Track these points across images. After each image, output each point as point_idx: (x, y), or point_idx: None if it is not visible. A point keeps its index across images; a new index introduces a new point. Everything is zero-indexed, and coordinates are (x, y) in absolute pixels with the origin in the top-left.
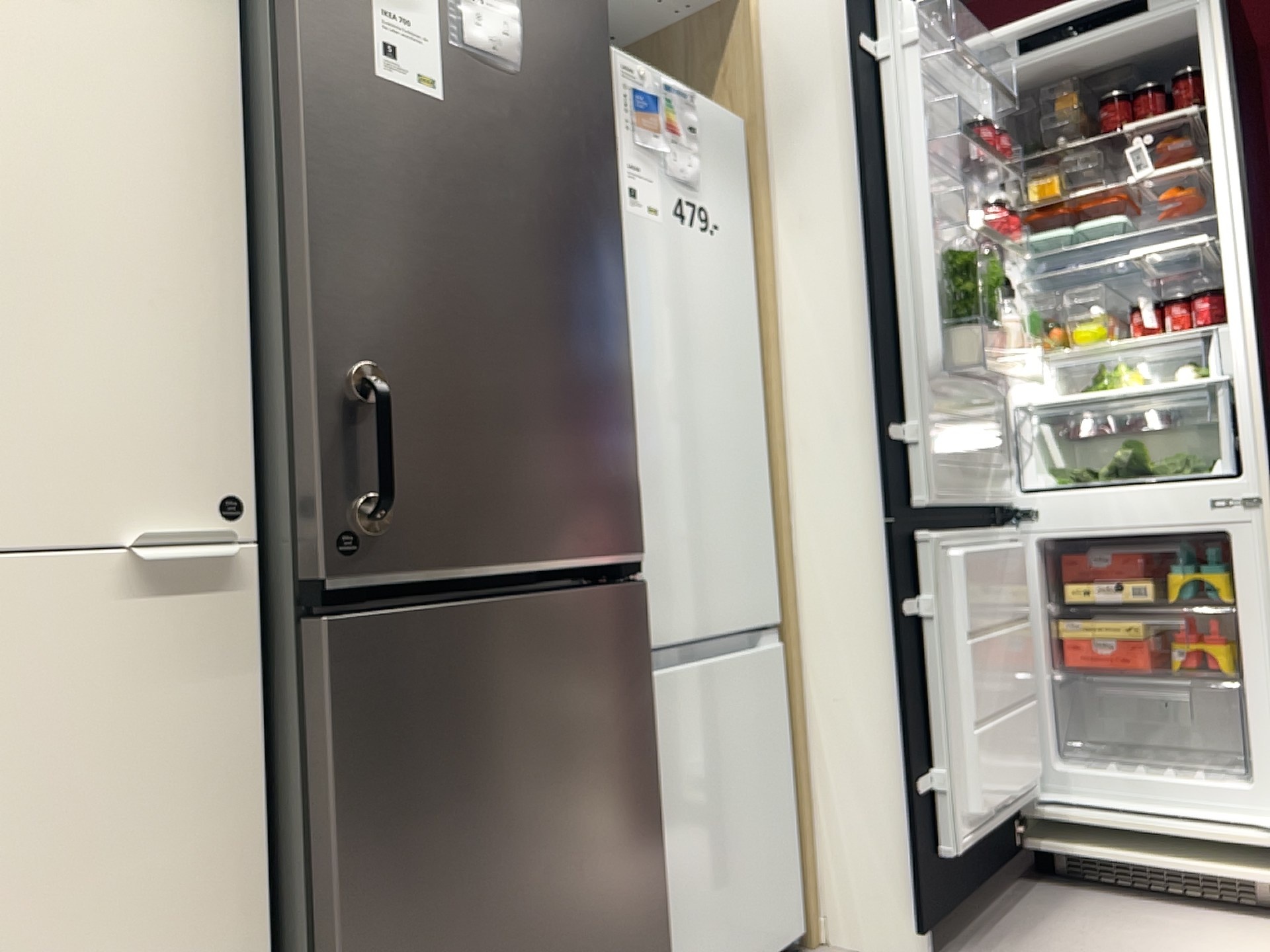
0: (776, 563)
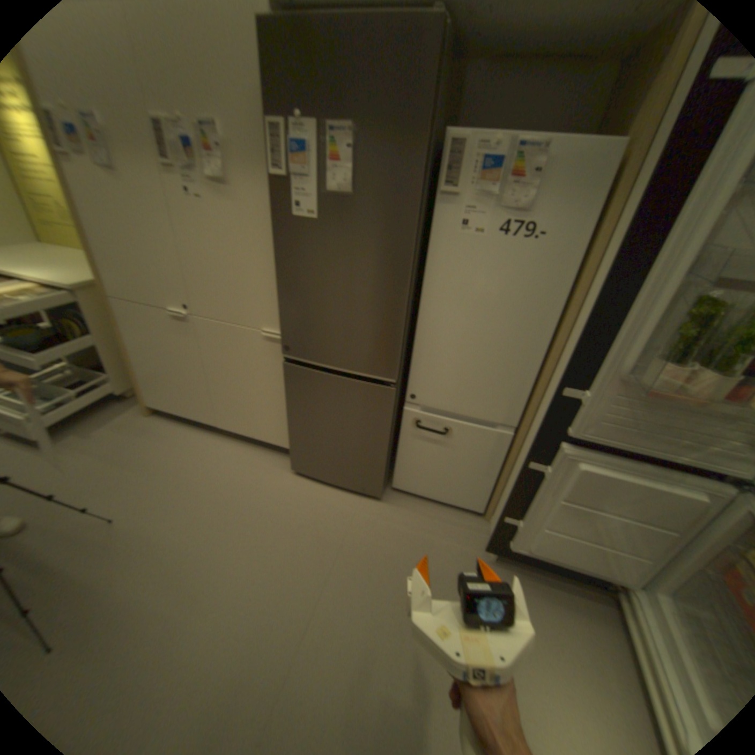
0: (529, 404)
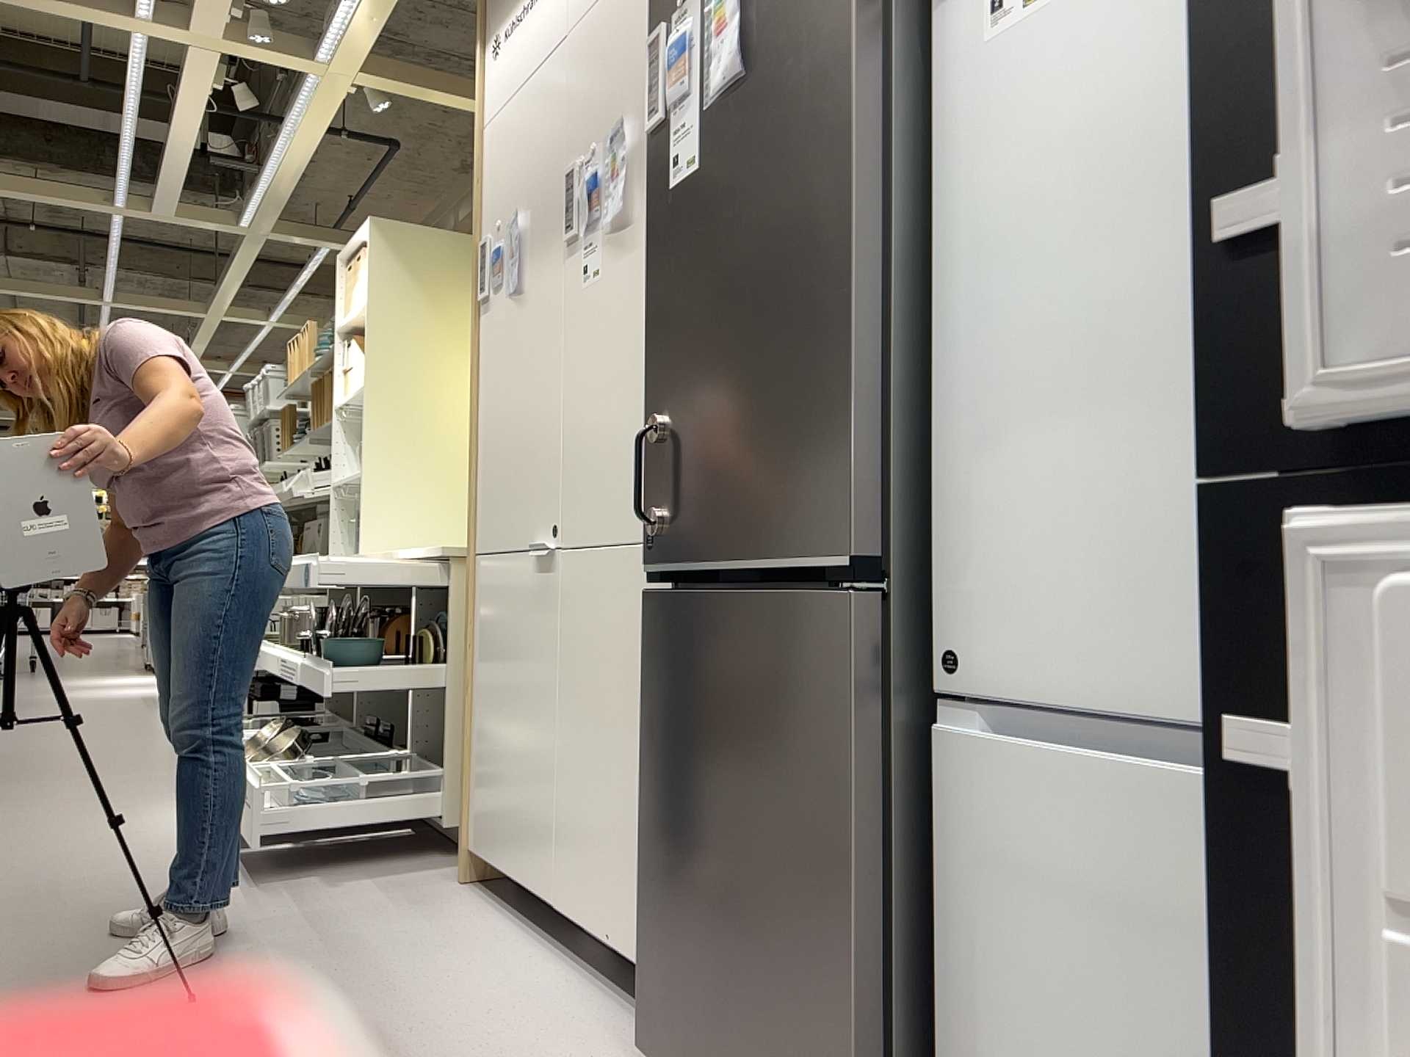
0: None
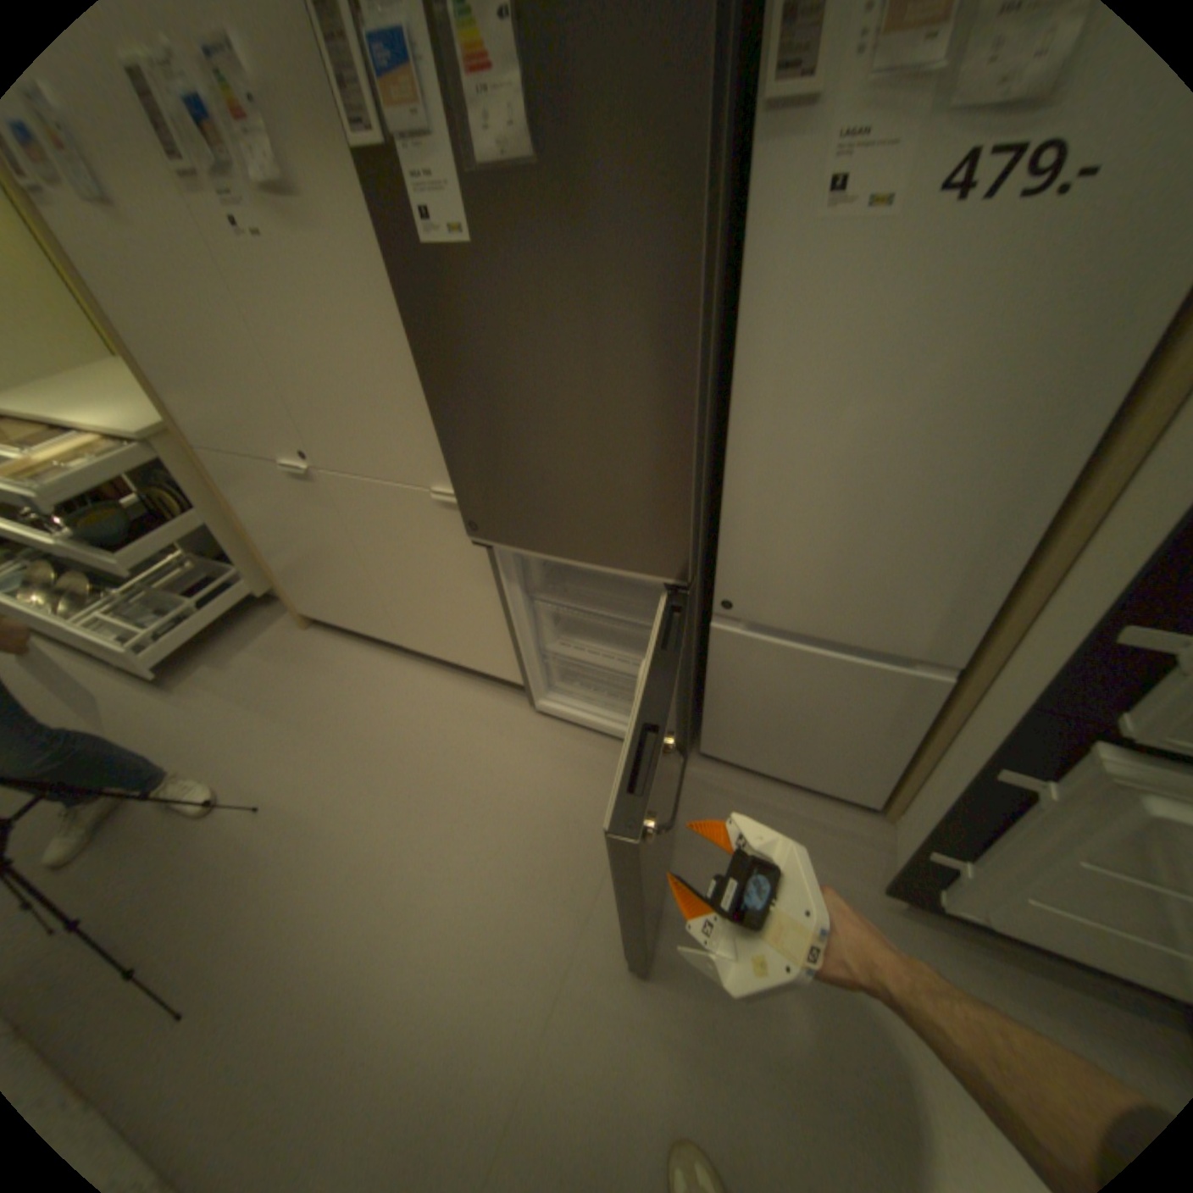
0: (1002, 621)
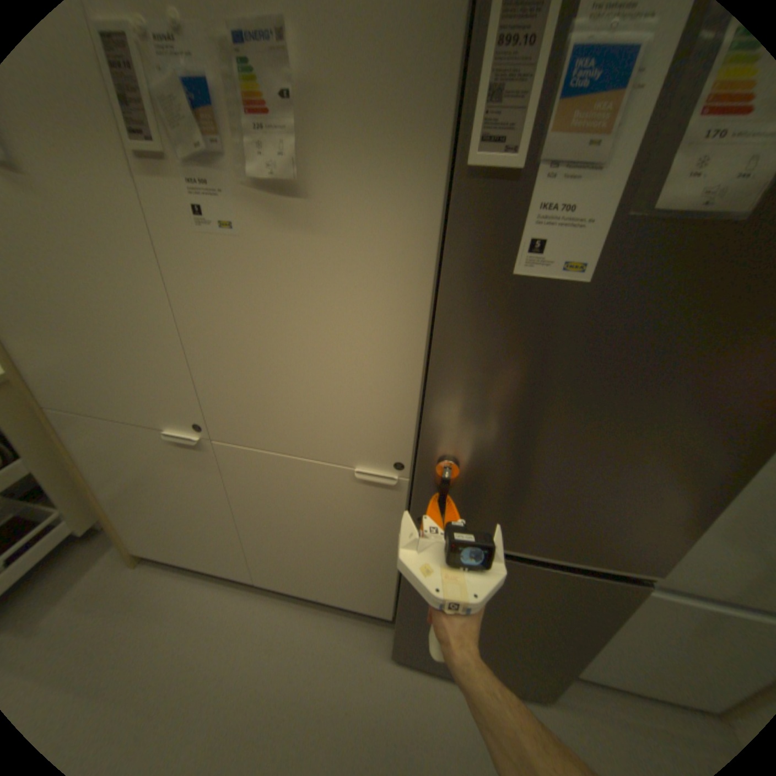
0: None
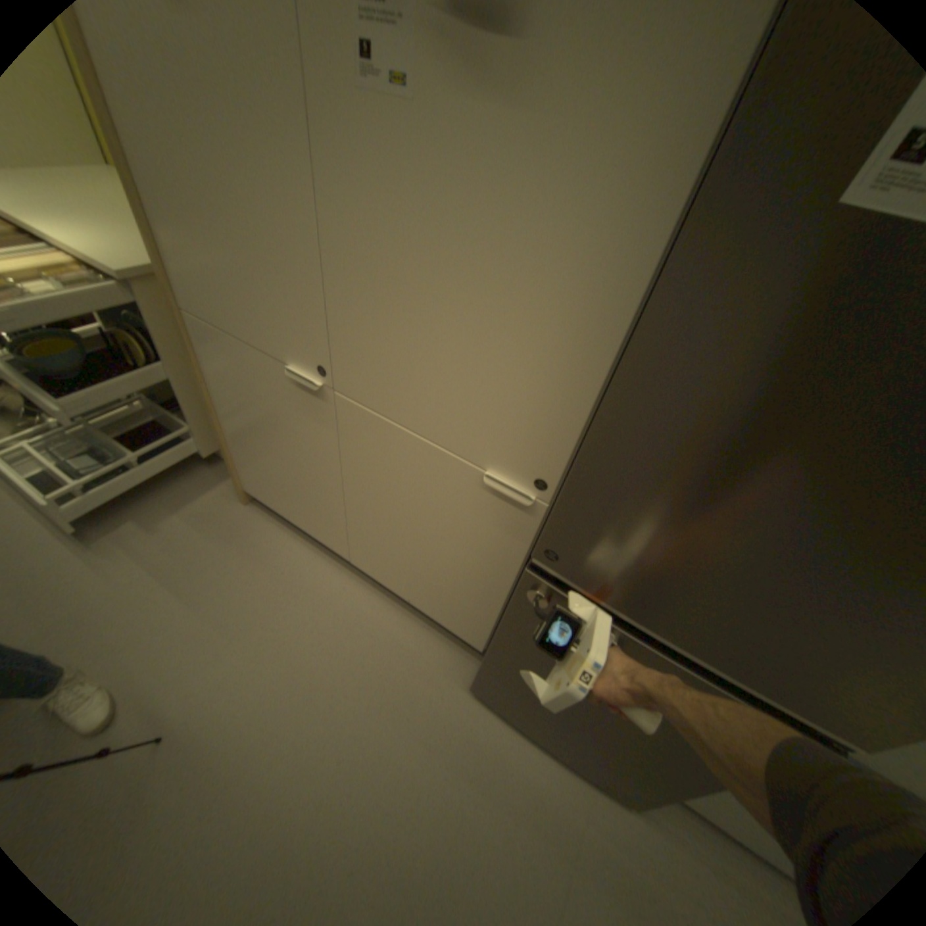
0: None
